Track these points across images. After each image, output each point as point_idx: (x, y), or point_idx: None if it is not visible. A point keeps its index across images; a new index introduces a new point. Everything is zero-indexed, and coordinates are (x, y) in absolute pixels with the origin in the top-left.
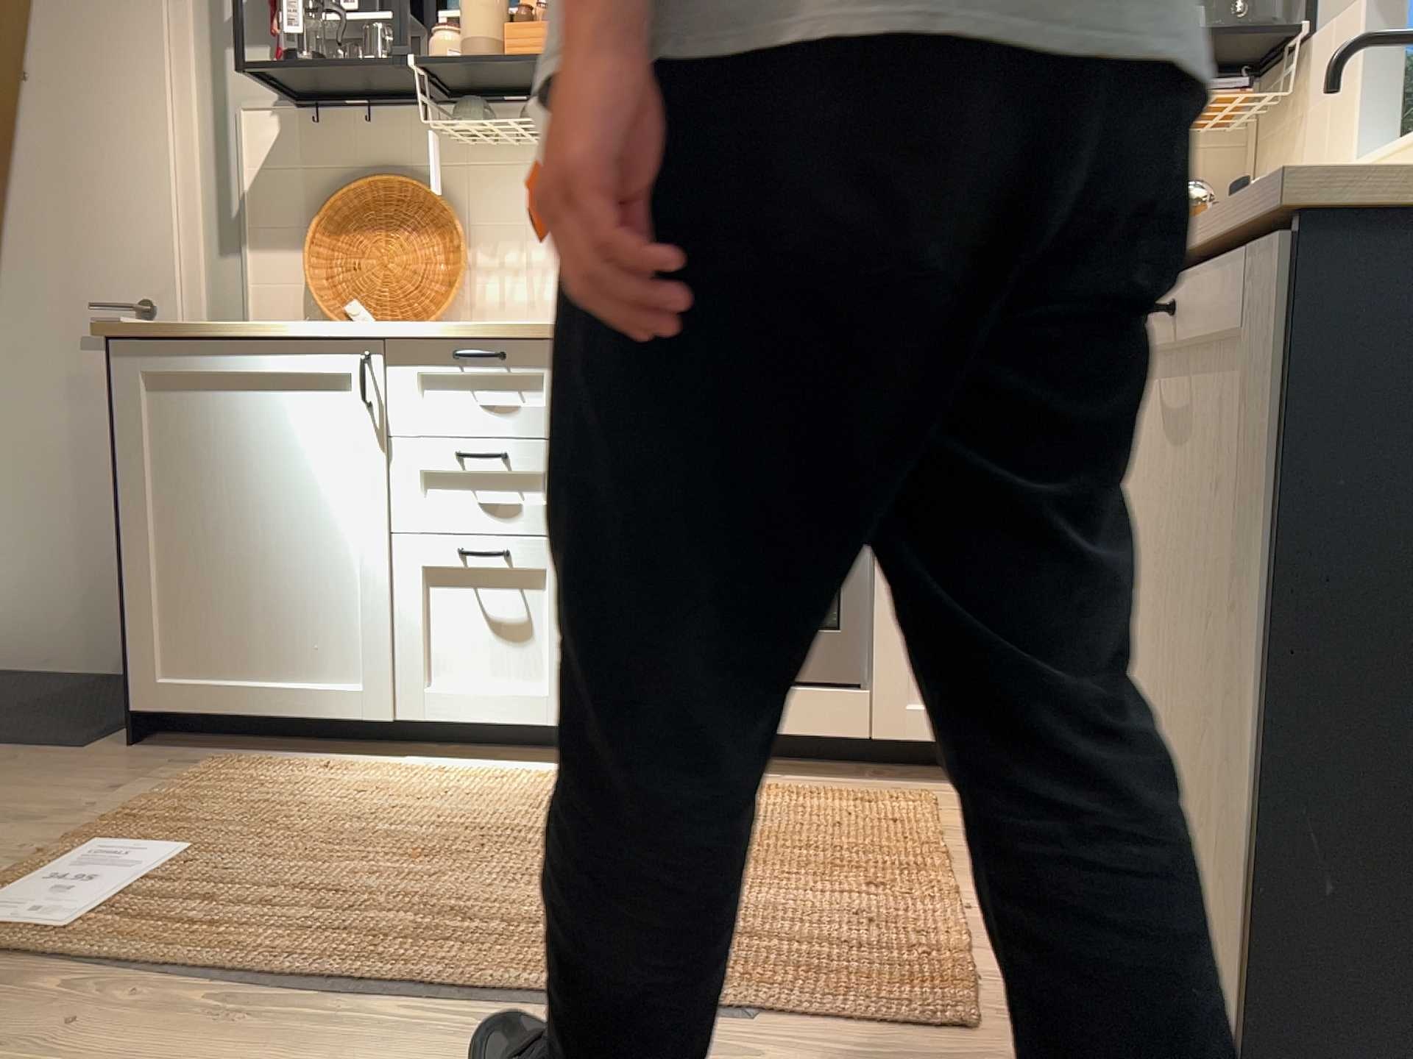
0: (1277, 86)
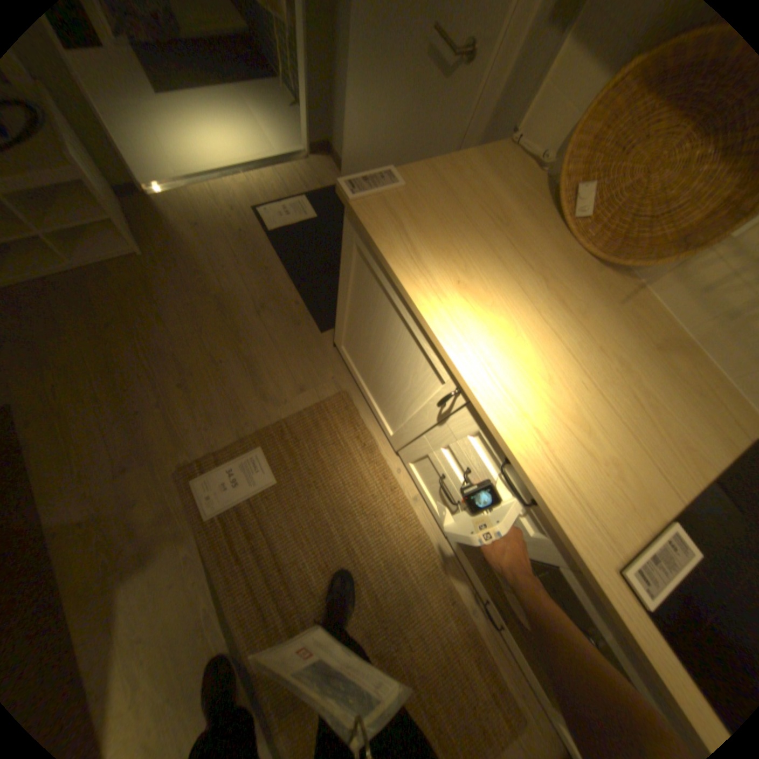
0: None
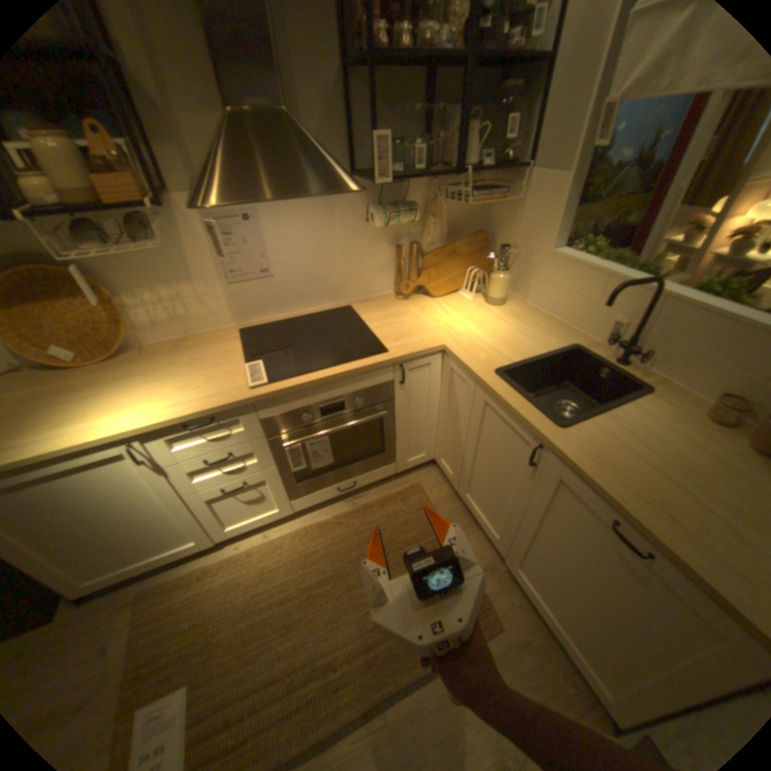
0: (511, 181)
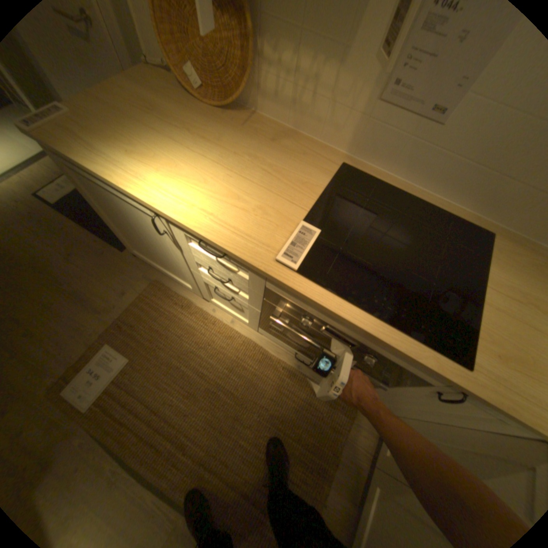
0: None
